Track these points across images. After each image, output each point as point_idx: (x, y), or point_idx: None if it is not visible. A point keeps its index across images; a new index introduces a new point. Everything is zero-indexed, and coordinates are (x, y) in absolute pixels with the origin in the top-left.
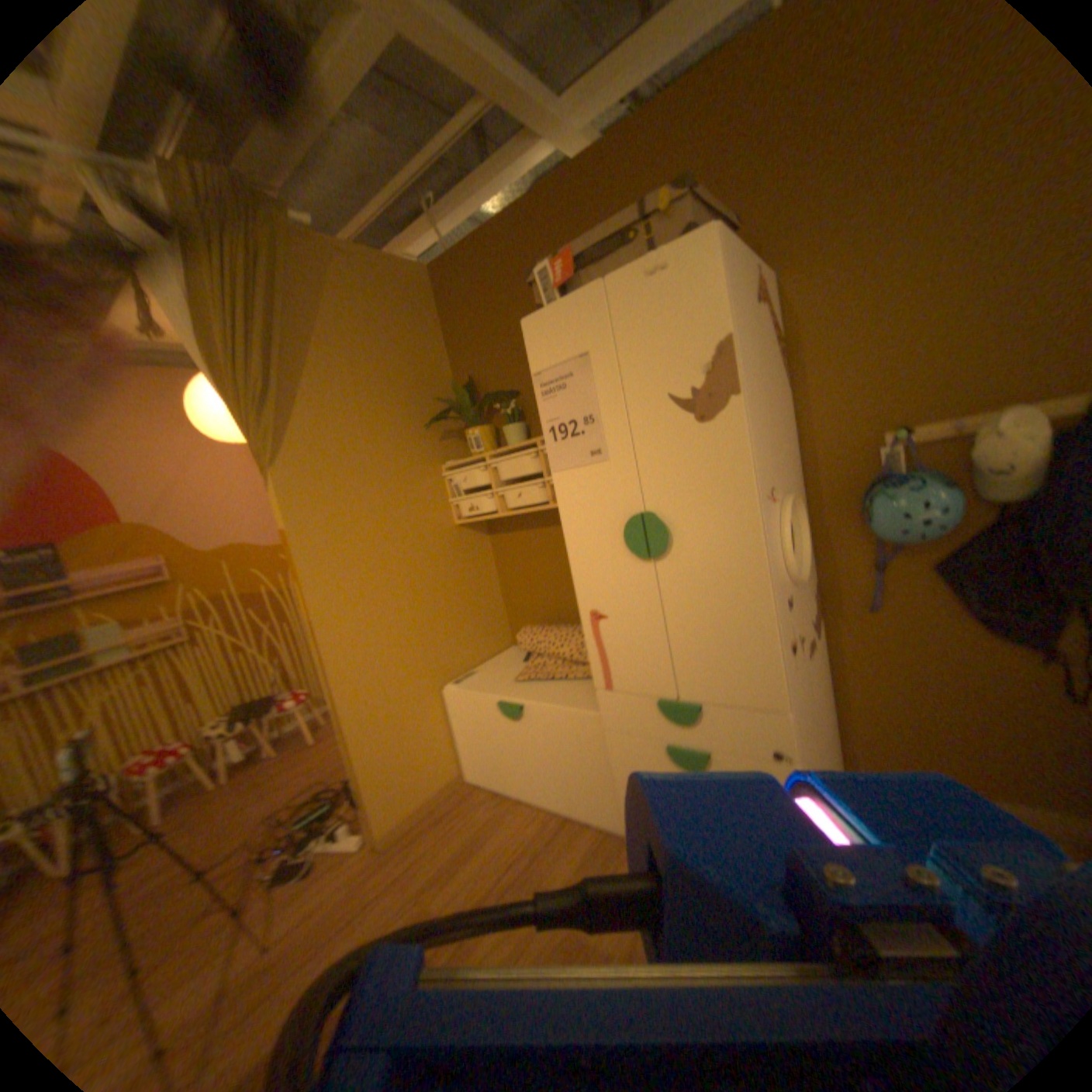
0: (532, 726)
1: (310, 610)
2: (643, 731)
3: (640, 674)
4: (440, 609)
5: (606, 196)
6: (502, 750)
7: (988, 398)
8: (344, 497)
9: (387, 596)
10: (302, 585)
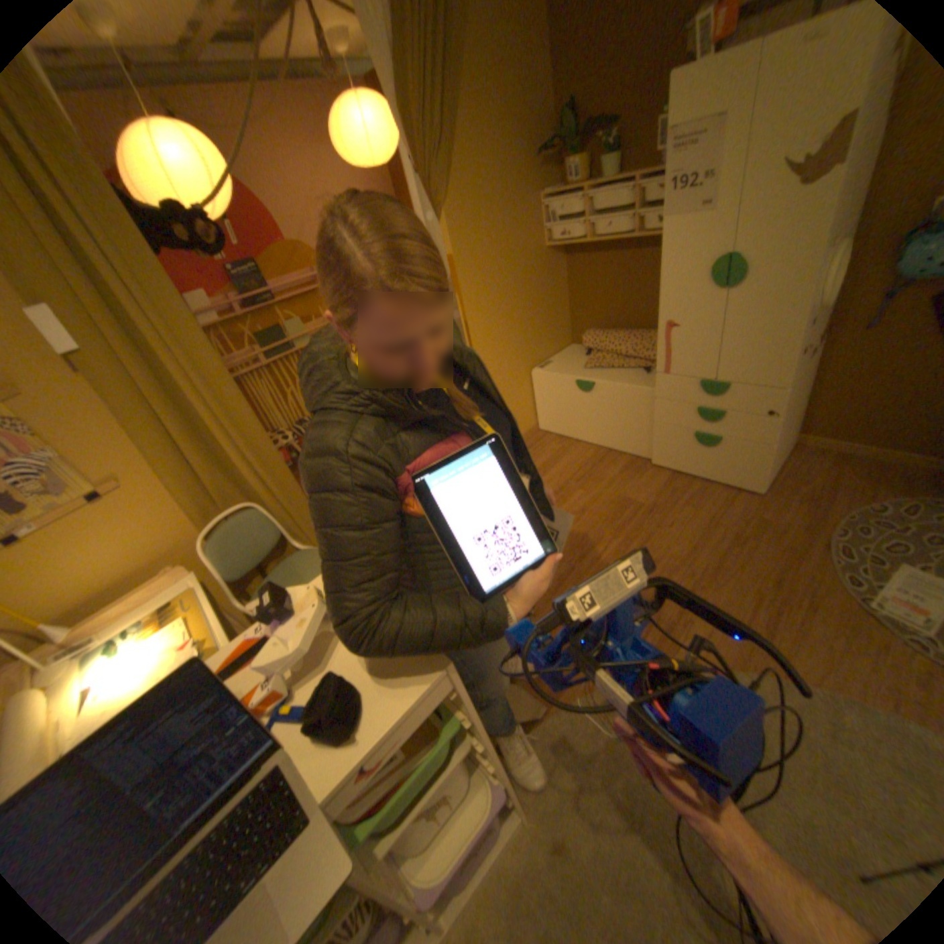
0: (598, 396)
1: (465, 315)
2: (682, 399)
3: (691, 364)
4: (532, 316)
5: None
6: (571, 411)
7: None
8: (482, 228)
9: (504, 306)
10: (461, 298)
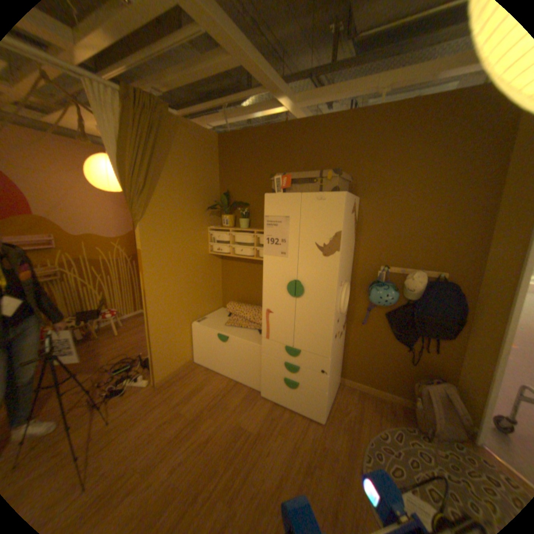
0: (231, 346)
1: (146, 287)
2: (277, 356)
3: (281, 336)
4: (197, 290)
5: (304, 143)
6: (215, 353)
7: (413, 265)
8: (167, 238)
9: (177, 283)
10: (144, 276)
